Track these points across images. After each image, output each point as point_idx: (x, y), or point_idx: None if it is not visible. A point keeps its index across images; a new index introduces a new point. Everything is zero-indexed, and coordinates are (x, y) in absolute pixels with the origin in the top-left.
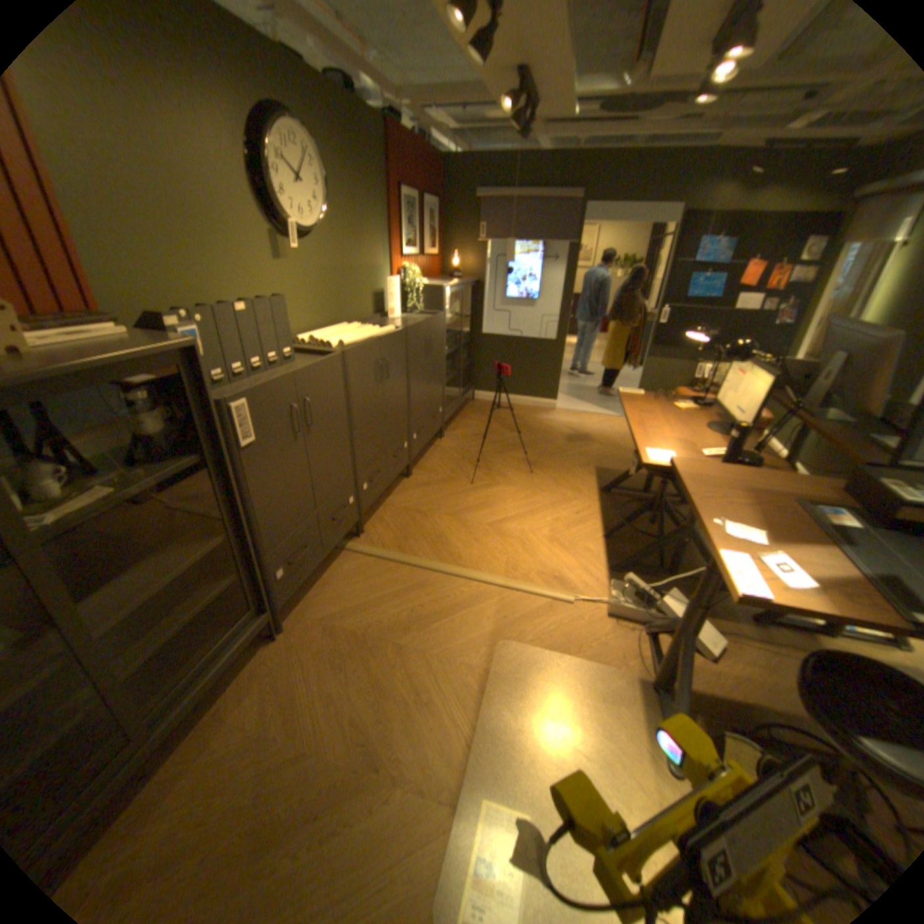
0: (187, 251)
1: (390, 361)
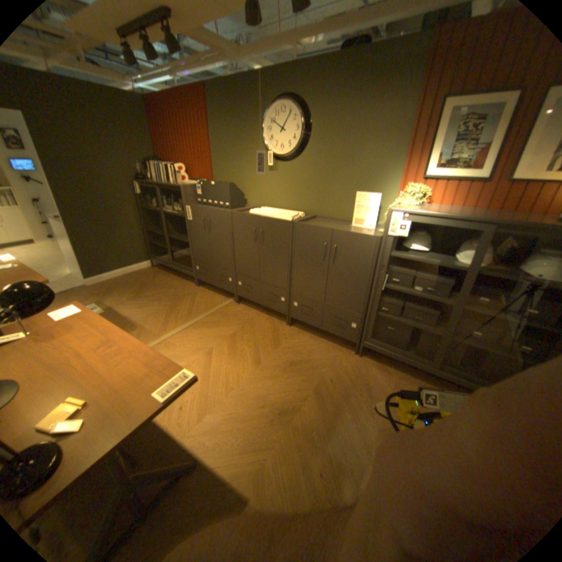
0: (237, 166)
1: (269, 234)
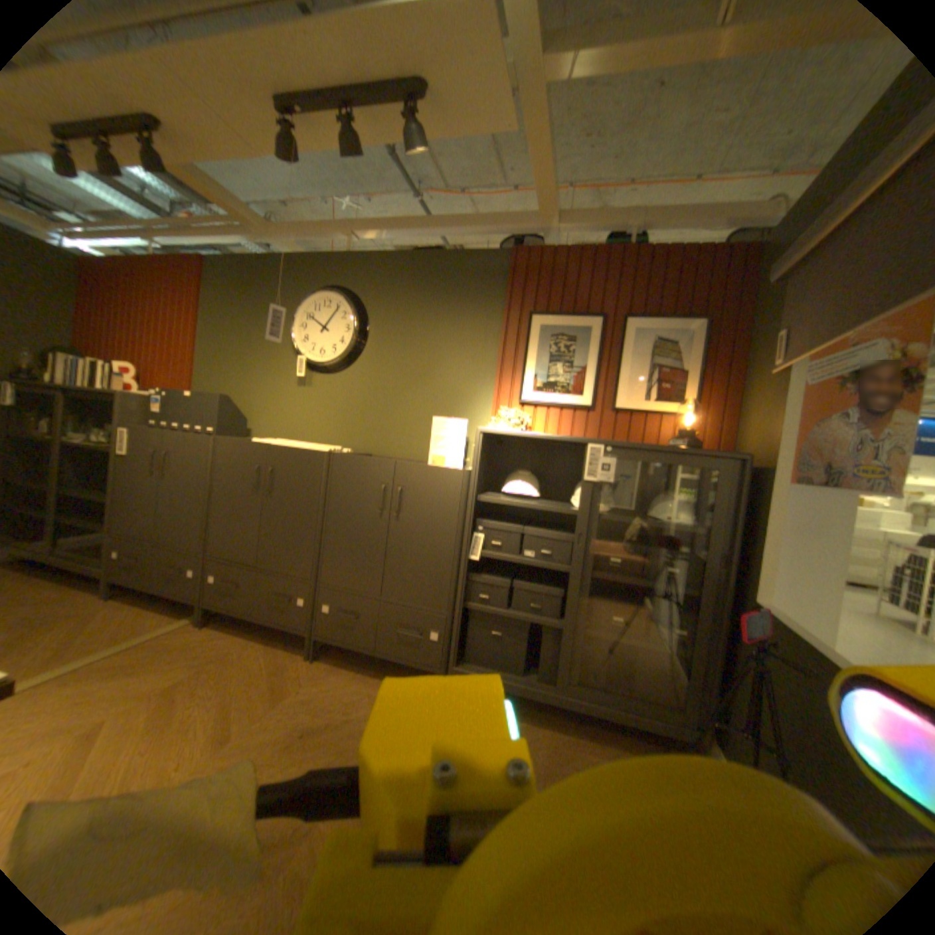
0: (238, 375)
1: (282, 473)
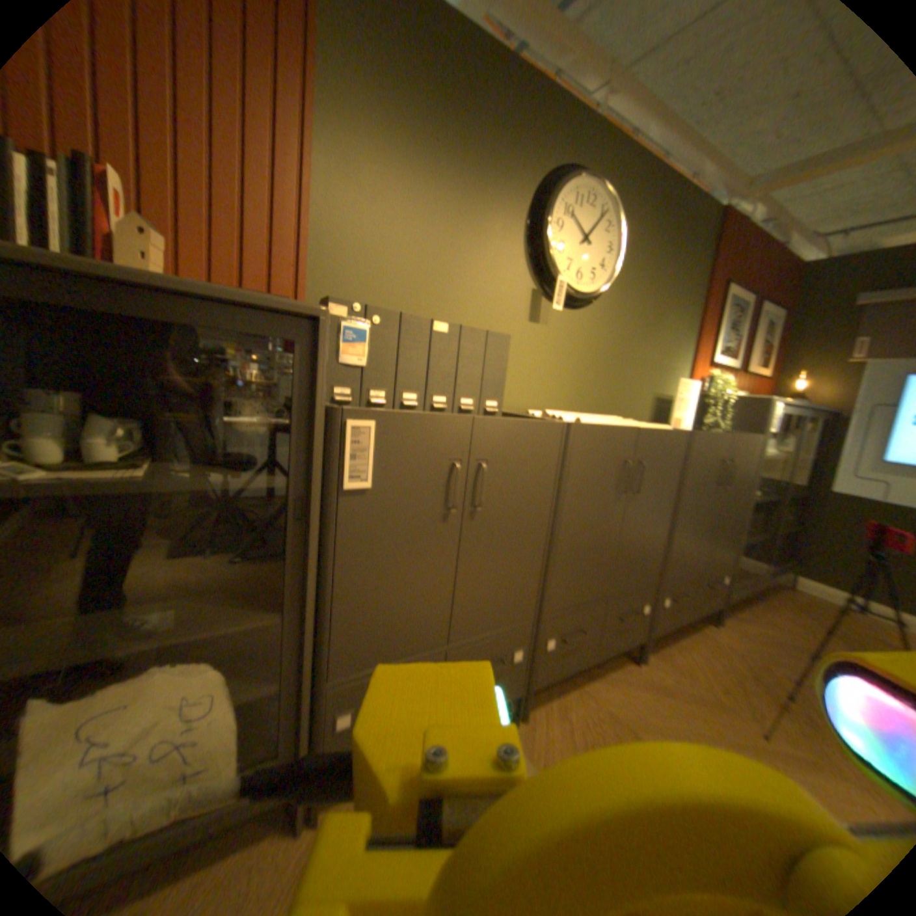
0: (425, 285)
1: (647, 468)
